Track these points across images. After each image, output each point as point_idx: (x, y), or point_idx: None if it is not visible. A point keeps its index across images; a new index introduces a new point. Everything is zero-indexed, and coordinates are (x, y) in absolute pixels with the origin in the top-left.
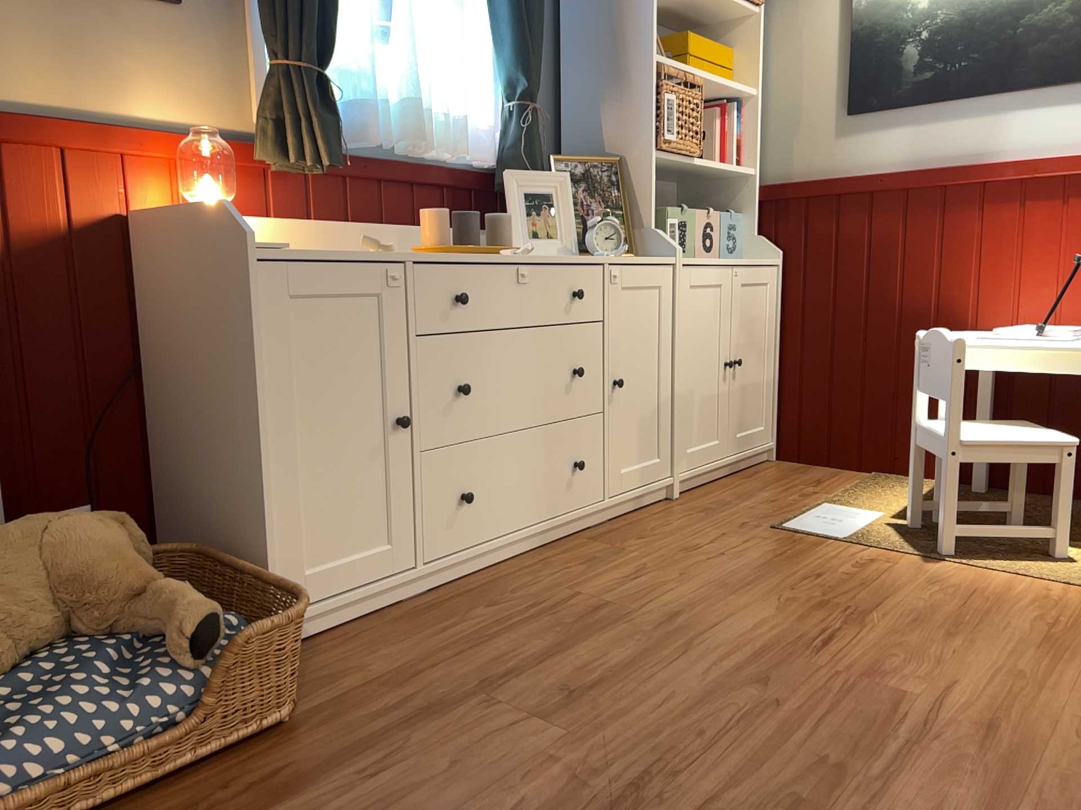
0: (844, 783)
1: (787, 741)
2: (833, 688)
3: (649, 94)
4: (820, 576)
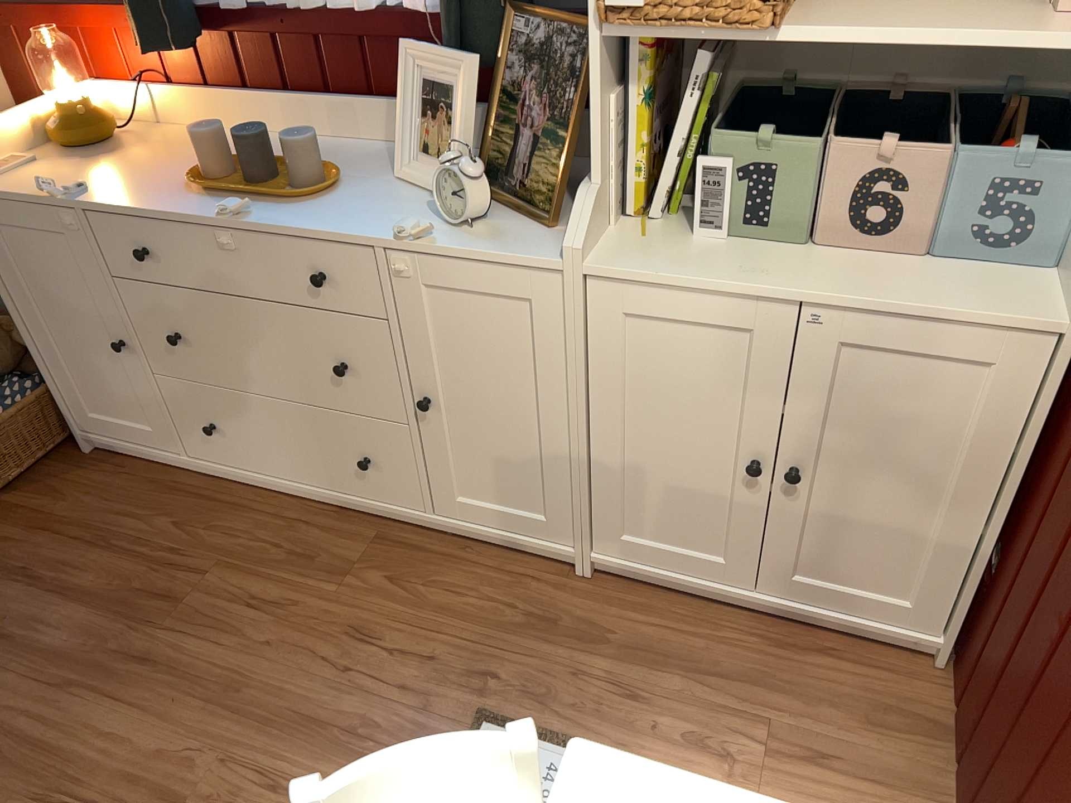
0: None
1: None
2: None
3: None
4: (275, 792)
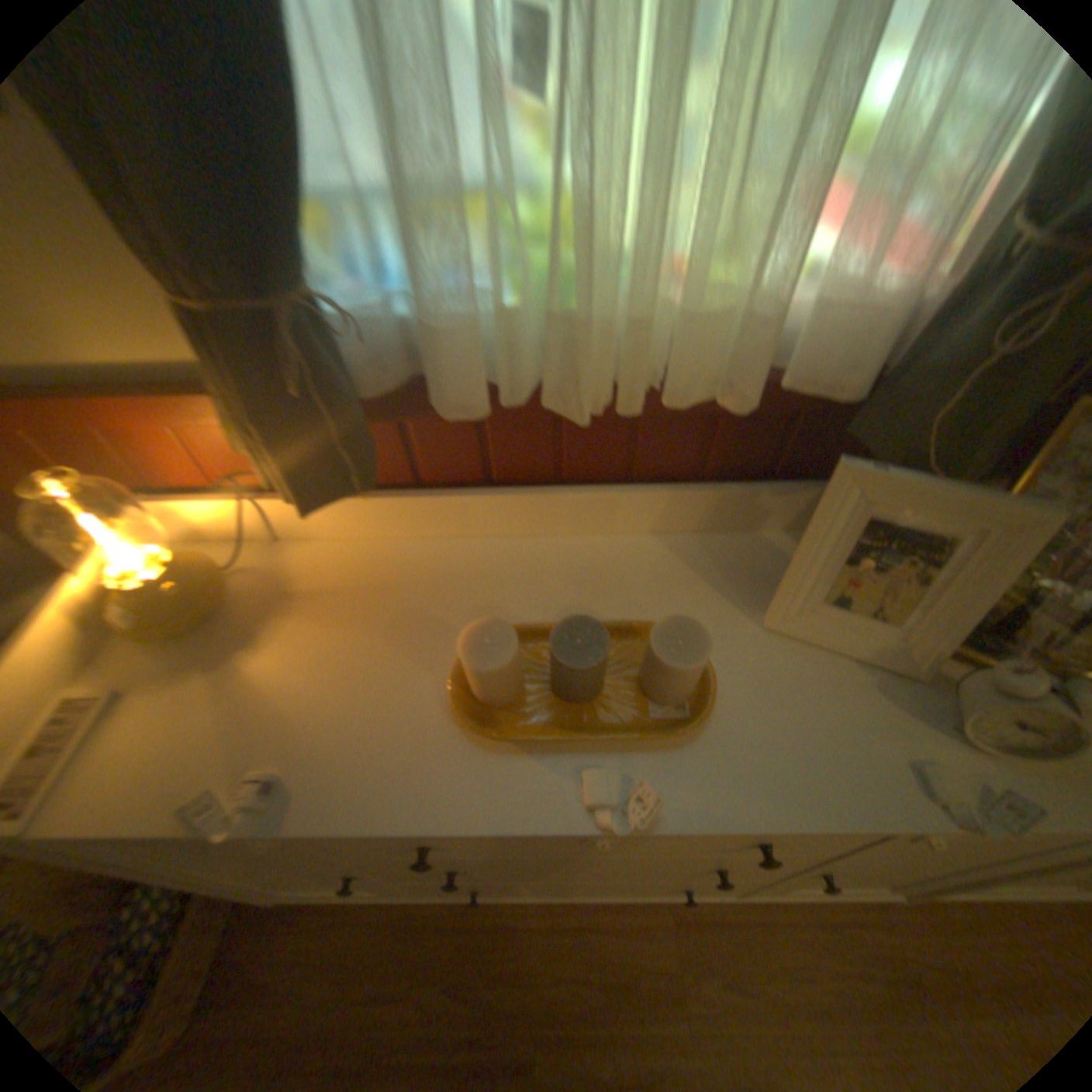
0: None
1: None
2: None
3: None
4: None
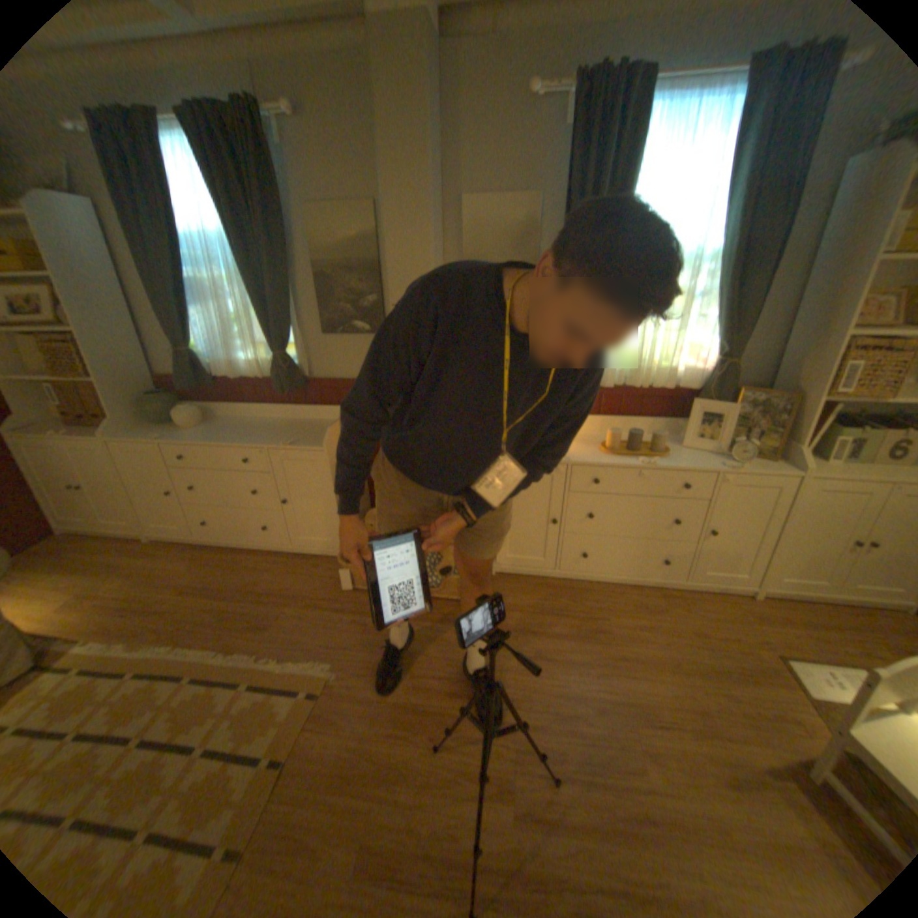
0: (556, 769)
1: (567, 740)
2: (623, 746)
3: (836, 360)
4: (739, 706)
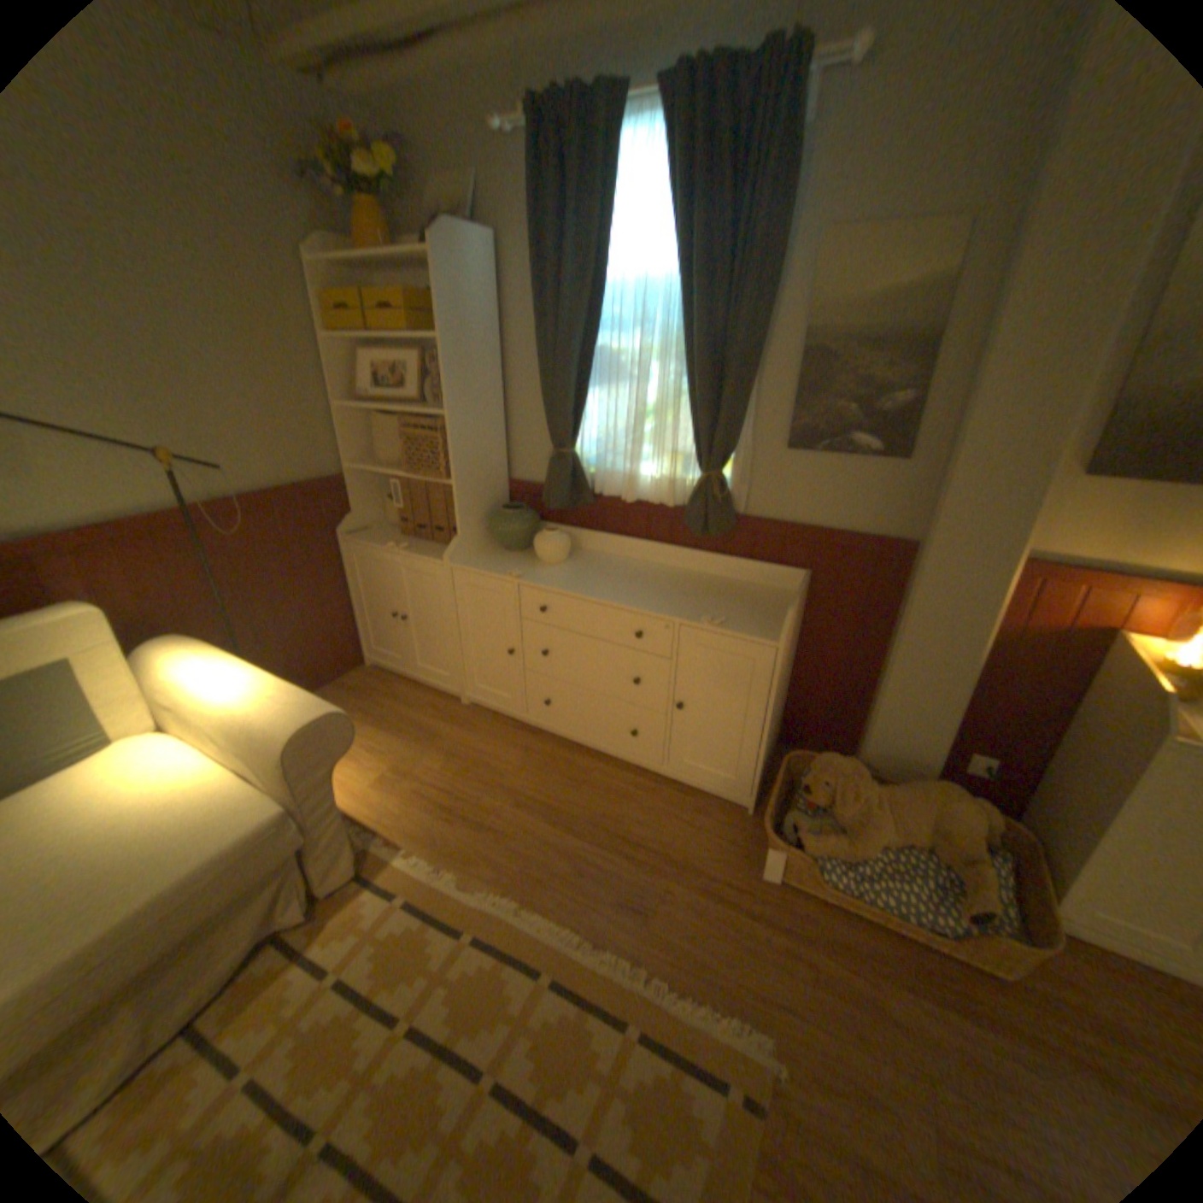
0: None
1: None
2: None
3: None
4: None
